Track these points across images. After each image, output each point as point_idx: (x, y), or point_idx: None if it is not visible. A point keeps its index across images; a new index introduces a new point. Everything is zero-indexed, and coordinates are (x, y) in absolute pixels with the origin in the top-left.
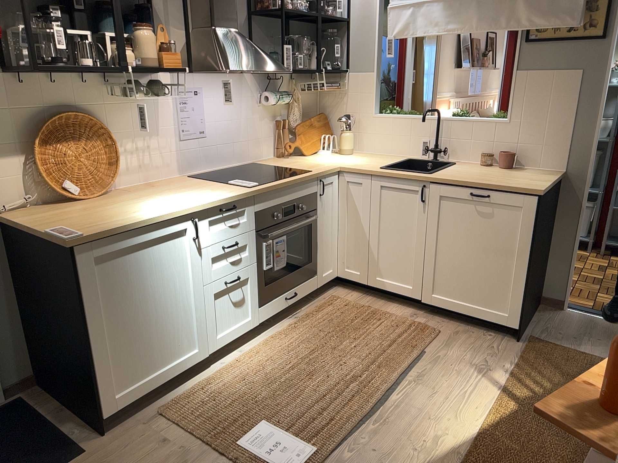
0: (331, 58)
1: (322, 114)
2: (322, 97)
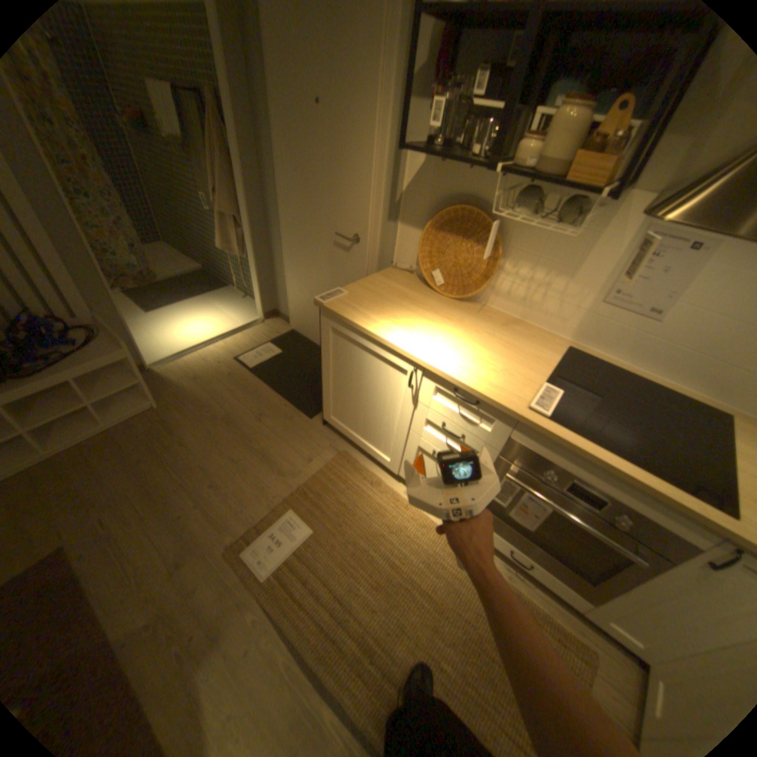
0: None
1: None
2: None
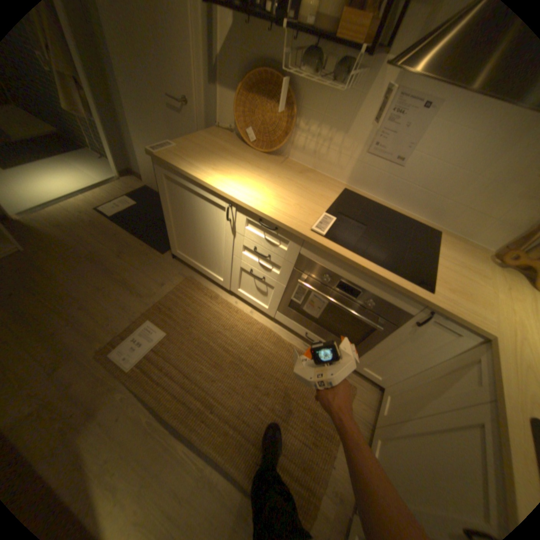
0: None
1: None
2: None
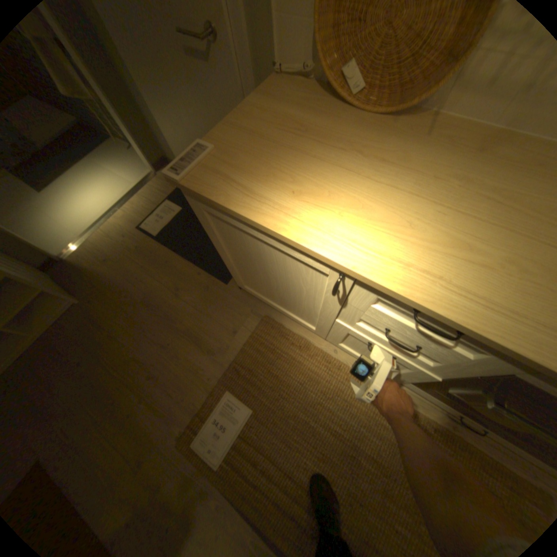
0: None
1: None
2: None
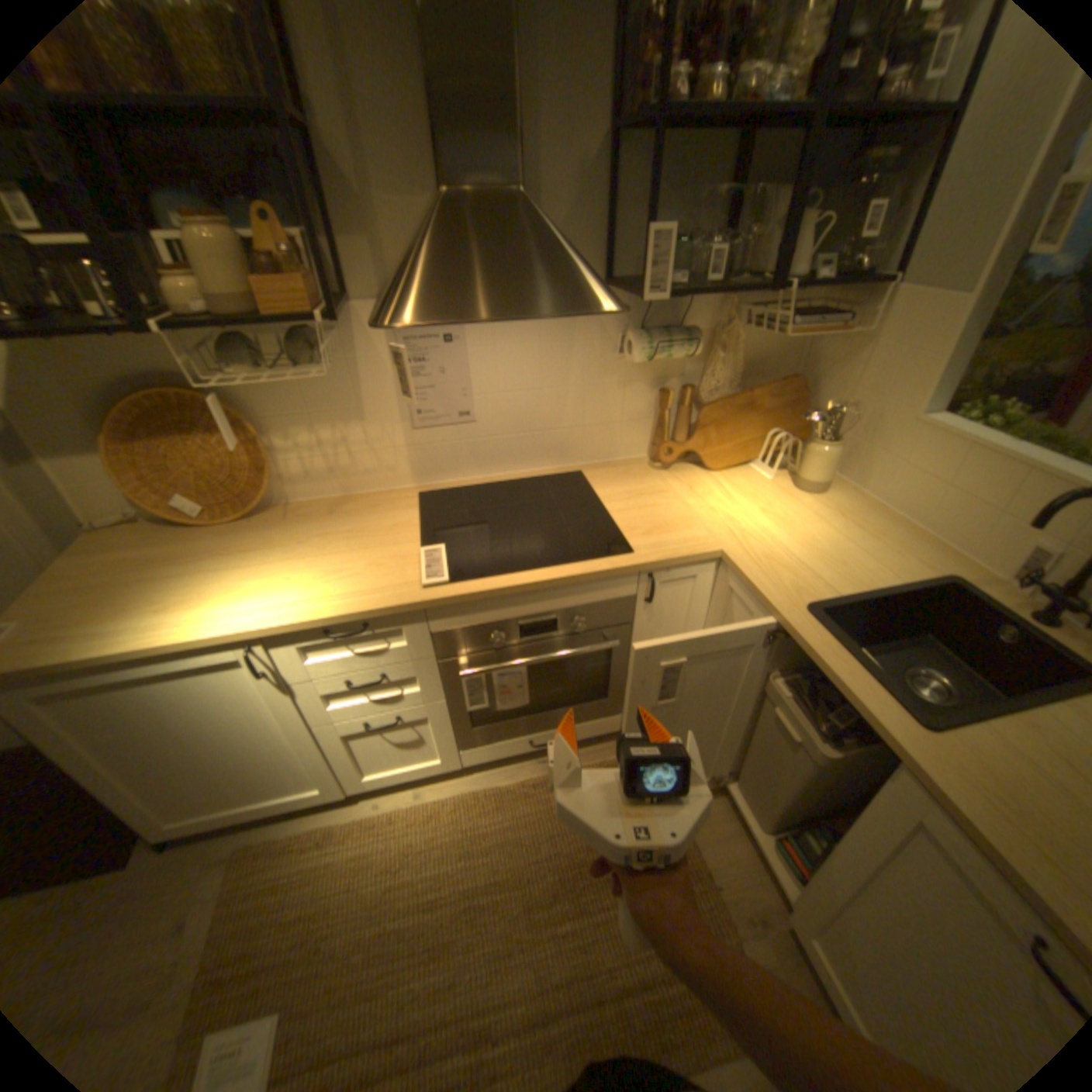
0: (867, 235)
1: (808, 372)
2: (820, 334)
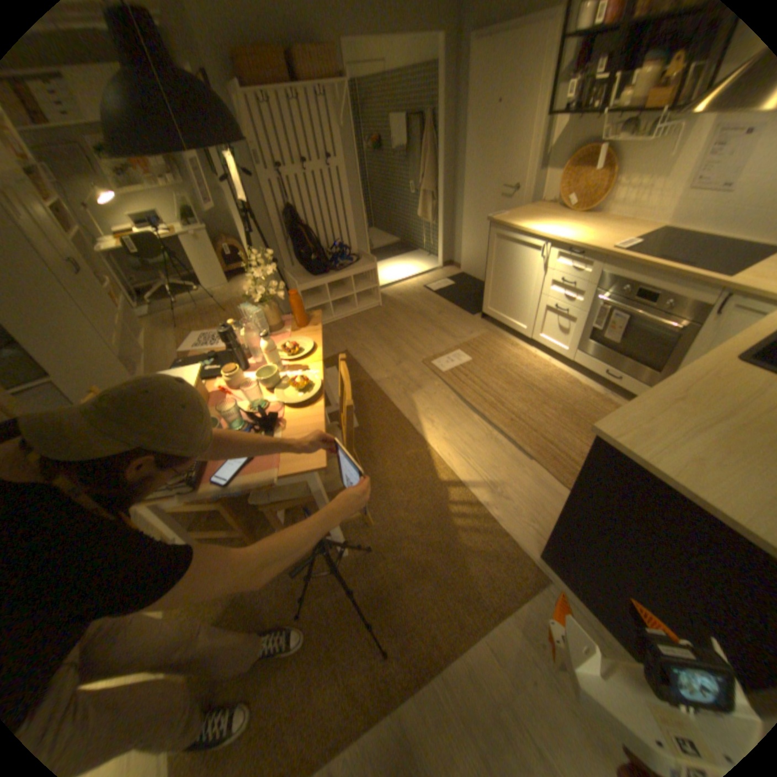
0: None
1: None
2: None
